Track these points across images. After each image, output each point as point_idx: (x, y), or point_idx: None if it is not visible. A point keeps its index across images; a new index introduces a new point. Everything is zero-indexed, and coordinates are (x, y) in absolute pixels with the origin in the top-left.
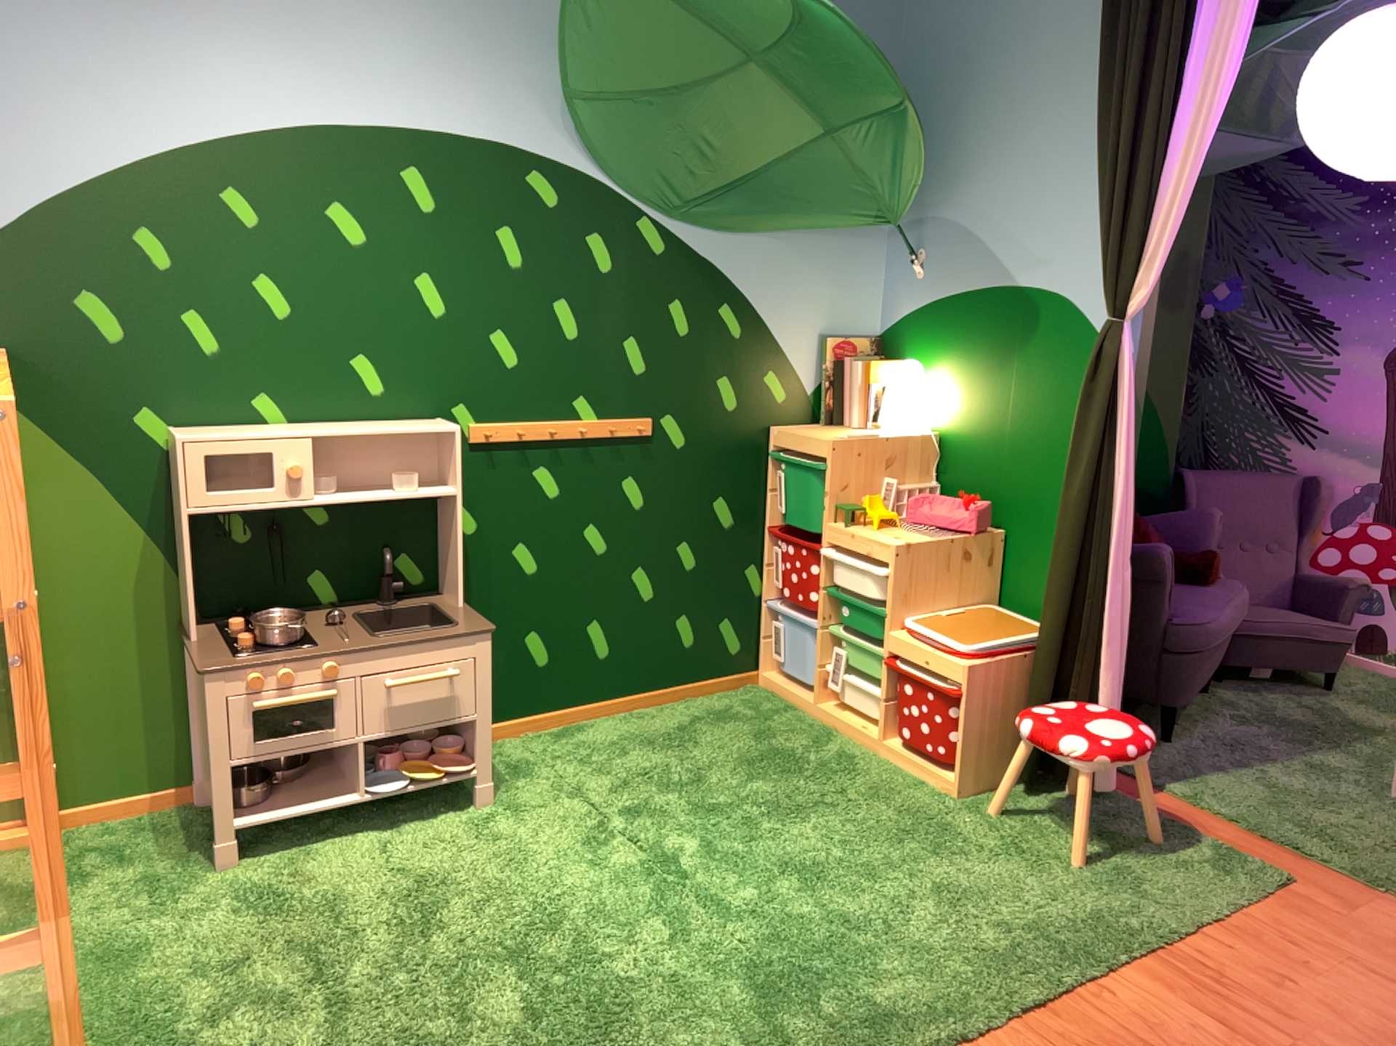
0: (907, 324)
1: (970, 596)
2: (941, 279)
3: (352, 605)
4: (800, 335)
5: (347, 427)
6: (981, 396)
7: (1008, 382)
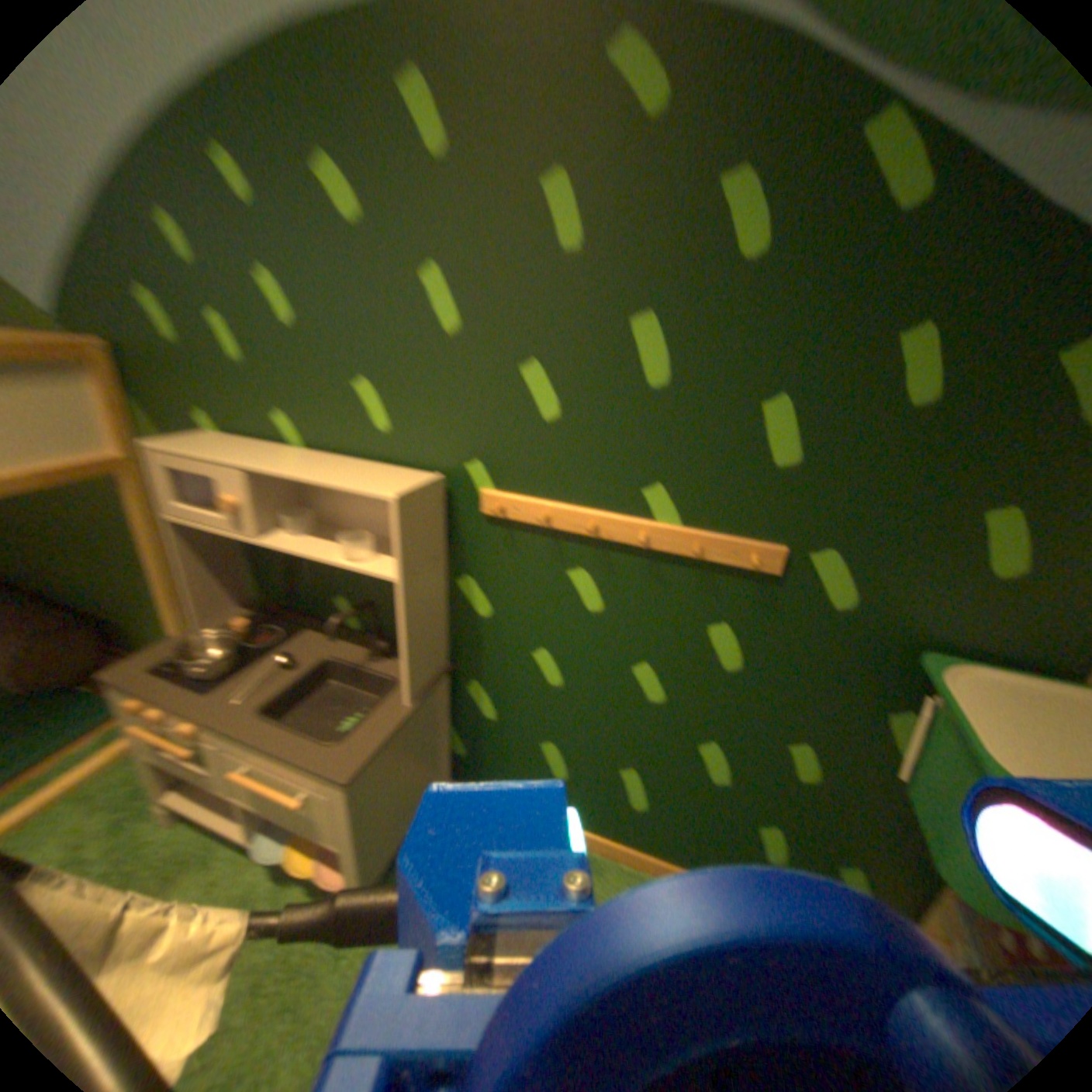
0: None
1: None
2: None
3: (351, 639)
4: None
5: (328, 457)
6: None
7: None
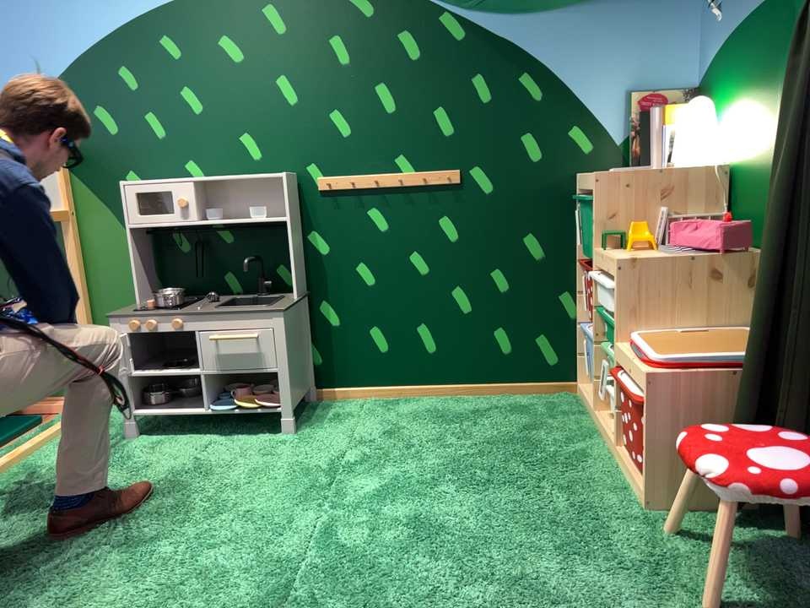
0: (714, 63)
1: (734, 319)
2: (735, 5)
3: (239, 295)
4: (606, 91)
5: (227, 177)
6: (761, 111)
7: (781, 88)
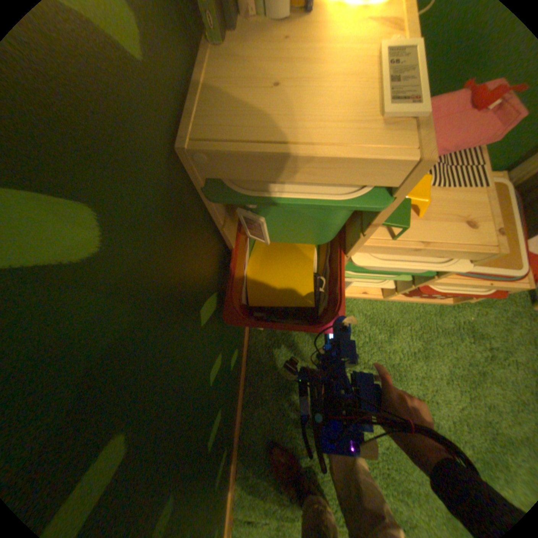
0: None
1: None
2: None
3: None
4: None
5: None
6: None
7: None
